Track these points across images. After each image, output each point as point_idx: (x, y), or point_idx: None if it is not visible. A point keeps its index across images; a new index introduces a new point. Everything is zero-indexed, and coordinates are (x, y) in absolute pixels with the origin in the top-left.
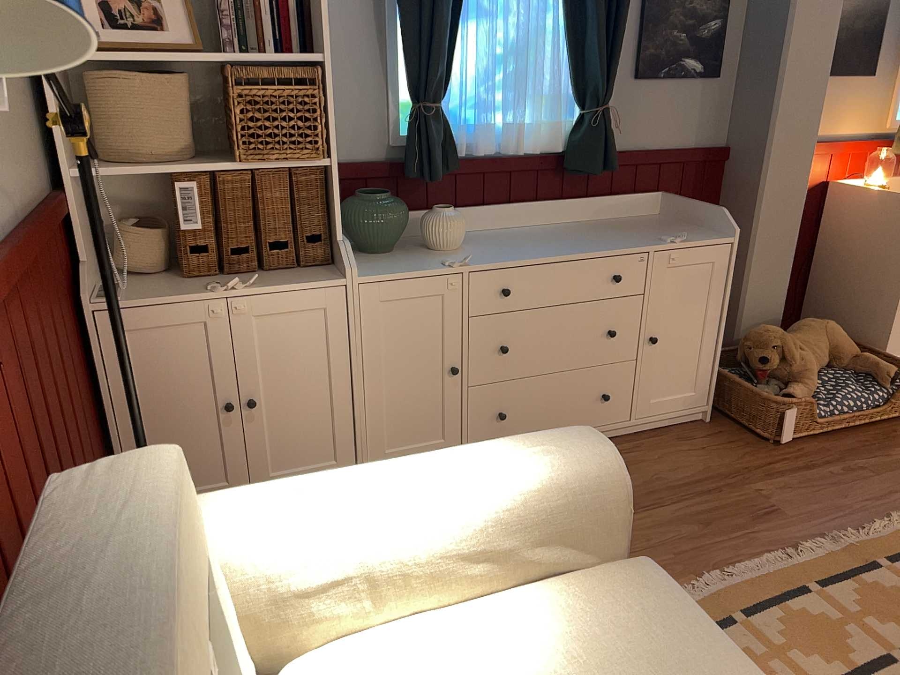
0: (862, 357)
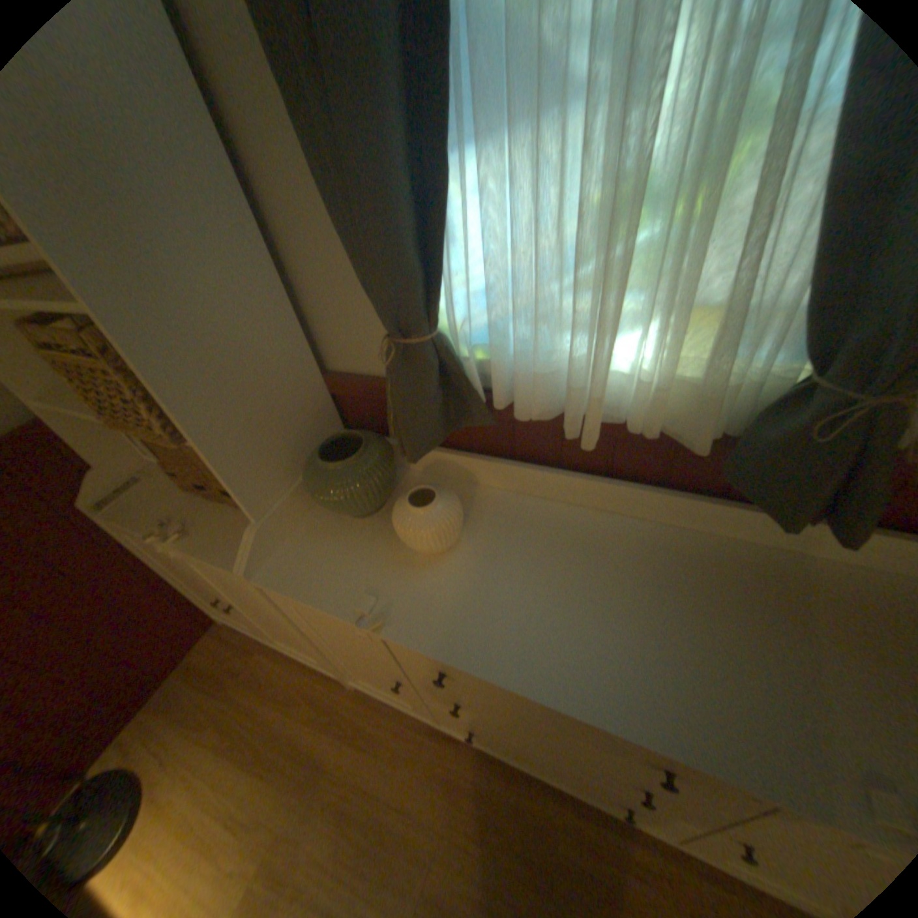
0: None
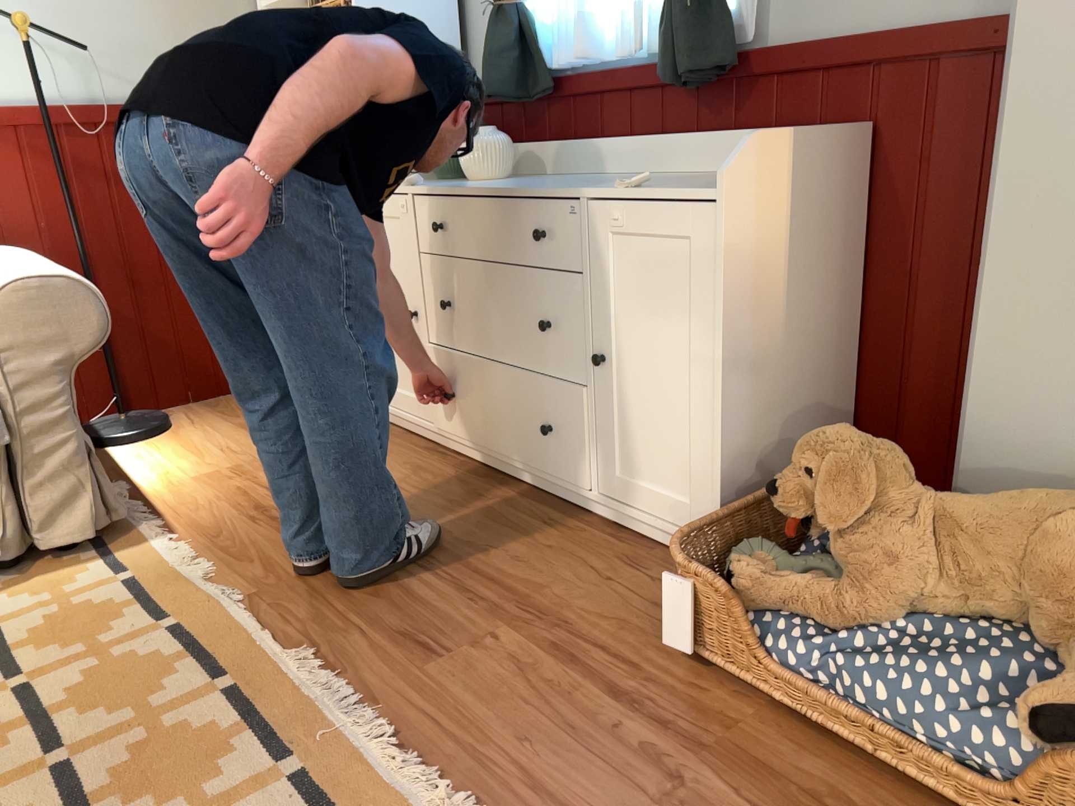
0: None
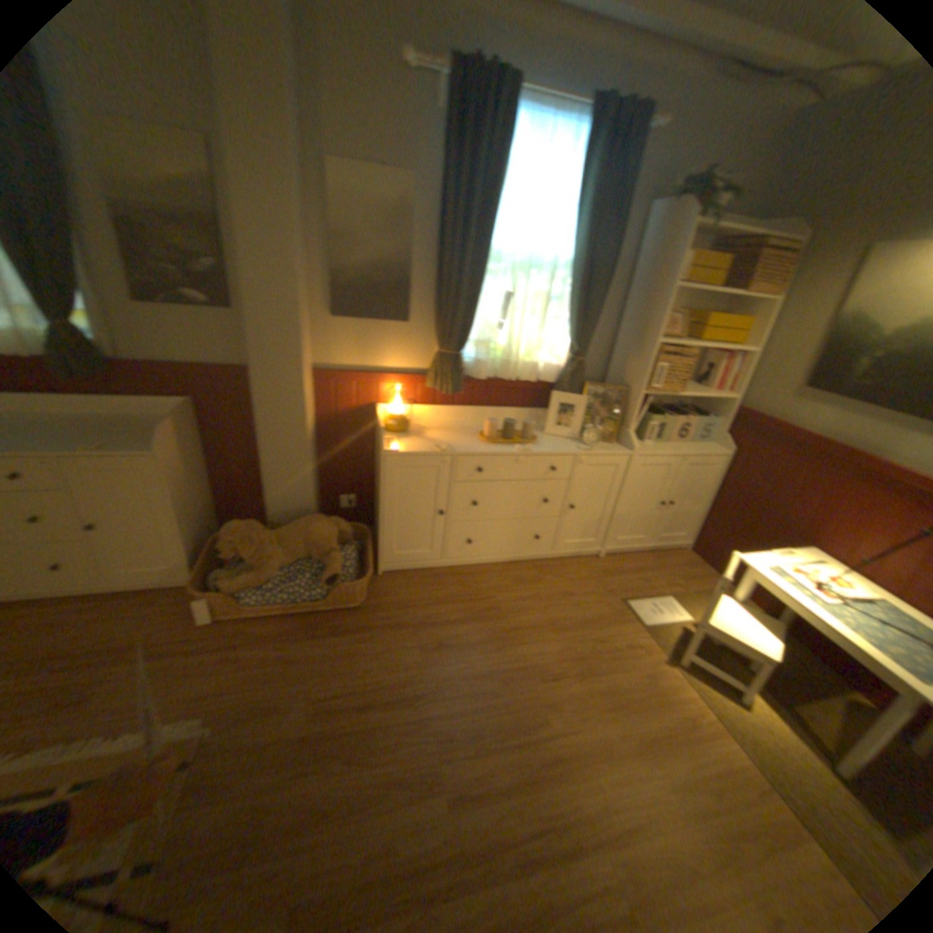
0: (332, 556)
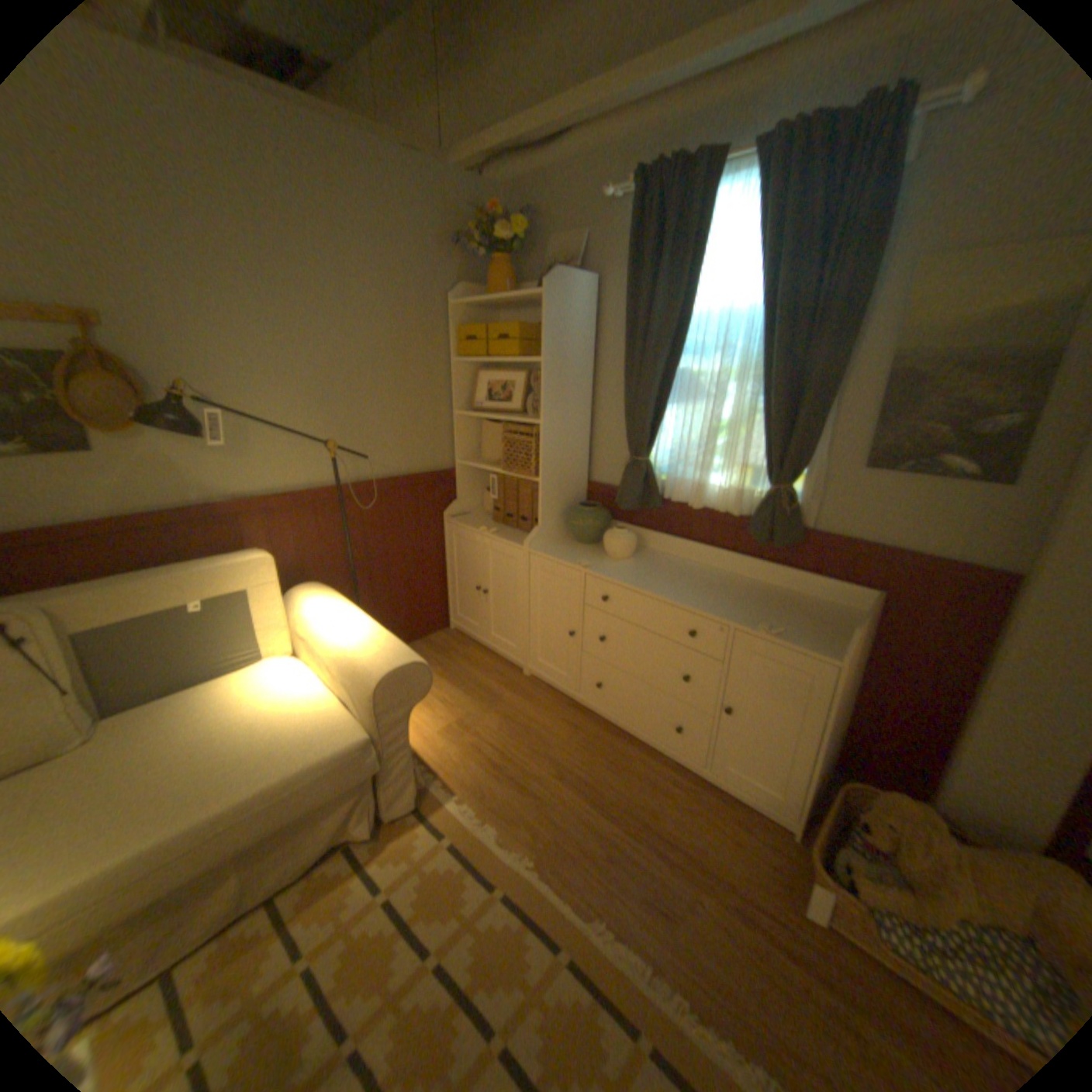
0: None
